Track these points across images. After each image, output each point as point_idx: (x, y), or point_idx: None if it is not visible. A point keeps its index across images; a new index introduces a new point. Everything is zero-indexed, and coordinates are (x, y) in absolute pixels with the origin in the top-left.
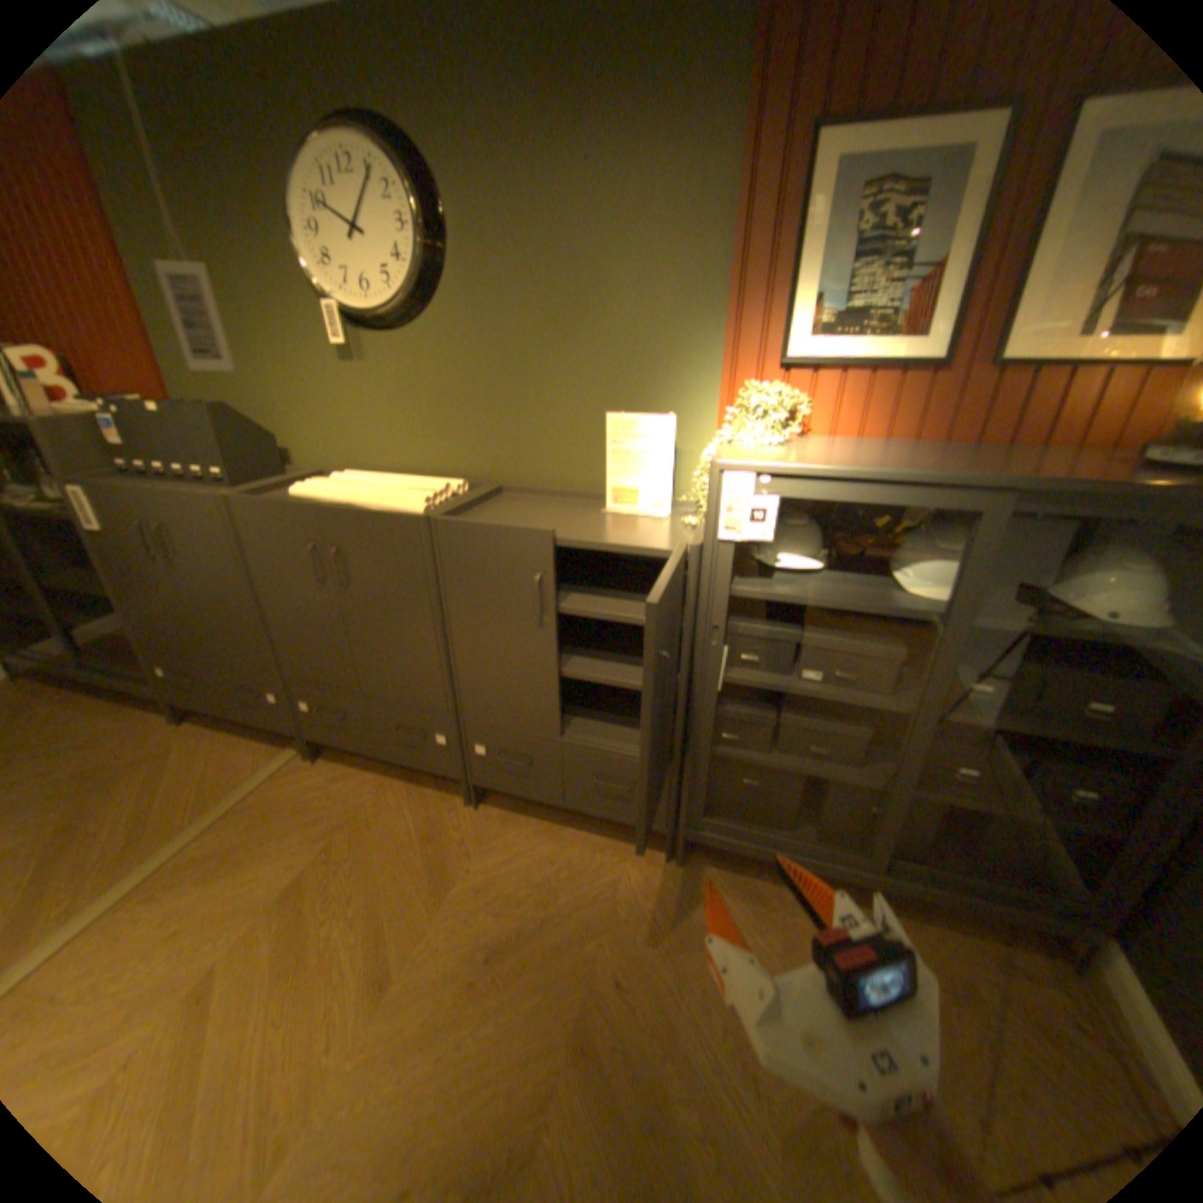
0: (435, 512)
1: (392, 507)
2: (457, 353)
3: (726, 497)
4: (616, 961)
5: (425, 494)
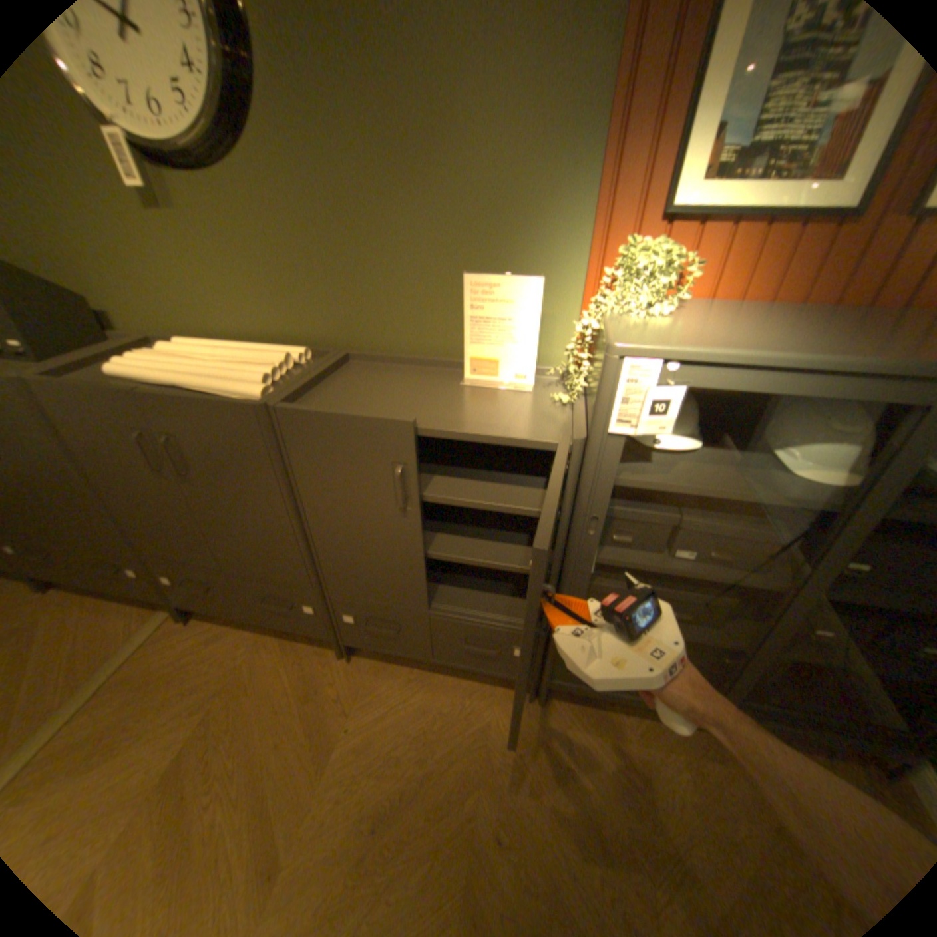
0: (273, 394)
1: (223, 389)
2: (282, 197)
3: (623, 386)
4: (494, 814)
5: (262, 368)
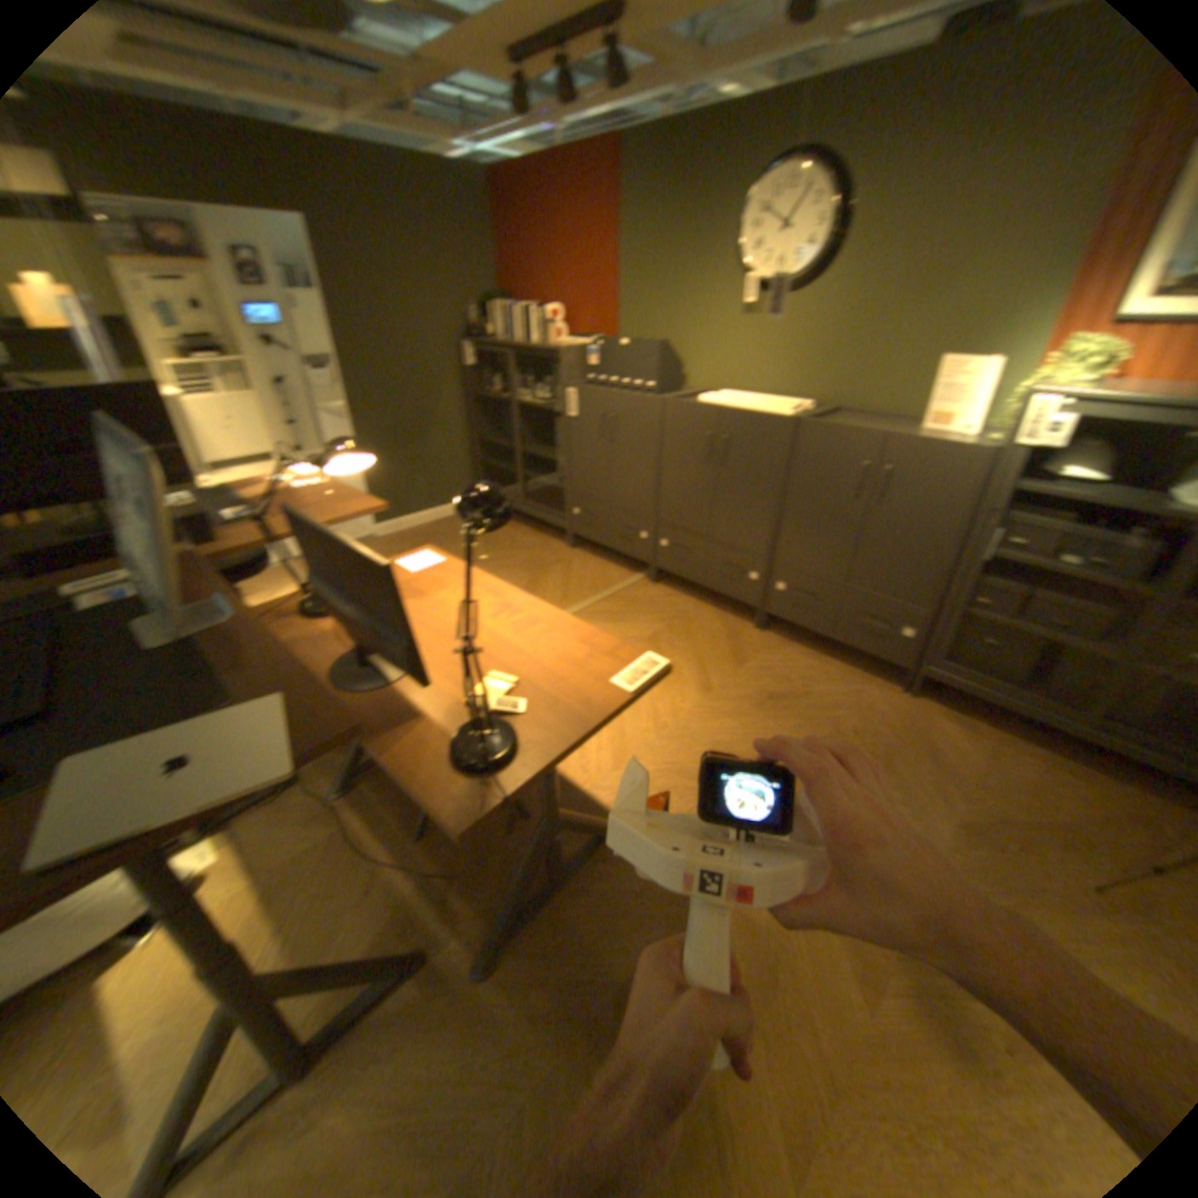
0: (799, 416)
1: (770, 412)
2: (833, 309)
3: (1033, 413)
4: (856, 724)
5: (789, 406)
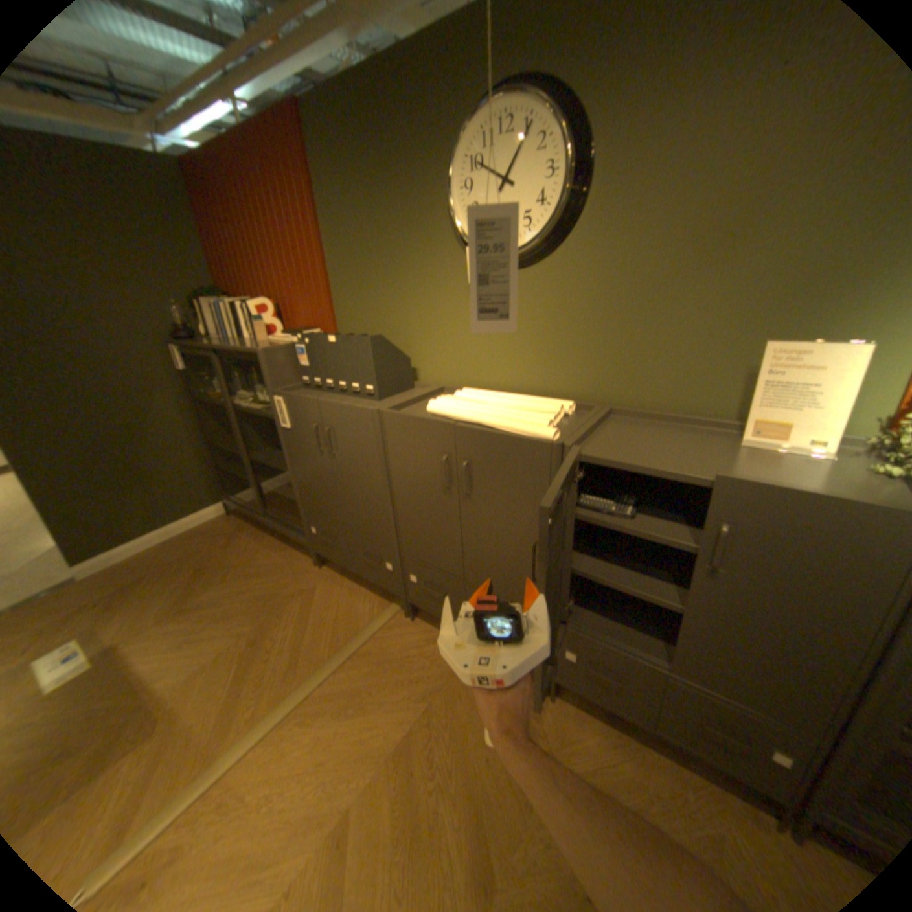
0: (564, 437)
1: (521, 429)
2: (584, 284)
3: None
4: None
5: (546, 416)
